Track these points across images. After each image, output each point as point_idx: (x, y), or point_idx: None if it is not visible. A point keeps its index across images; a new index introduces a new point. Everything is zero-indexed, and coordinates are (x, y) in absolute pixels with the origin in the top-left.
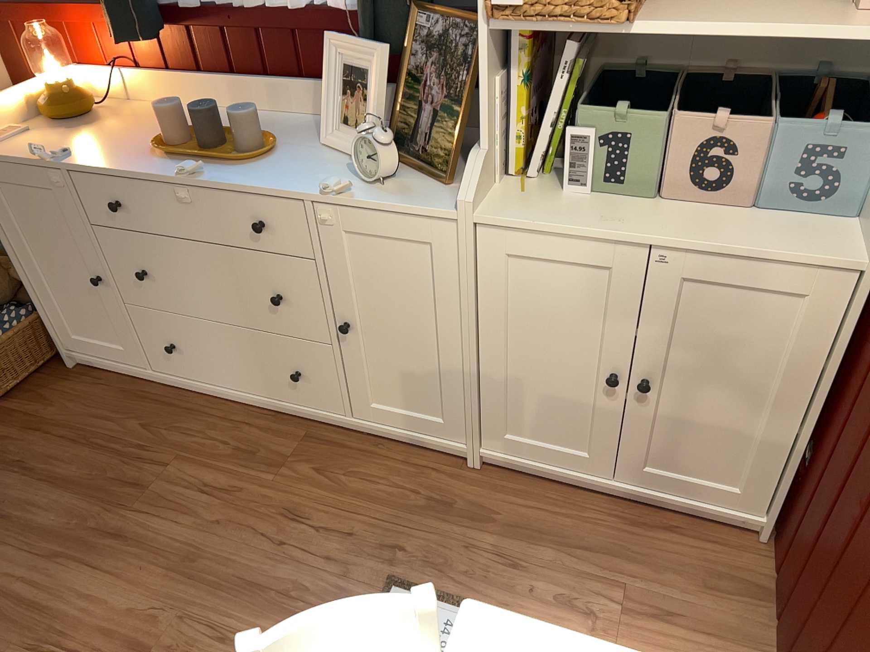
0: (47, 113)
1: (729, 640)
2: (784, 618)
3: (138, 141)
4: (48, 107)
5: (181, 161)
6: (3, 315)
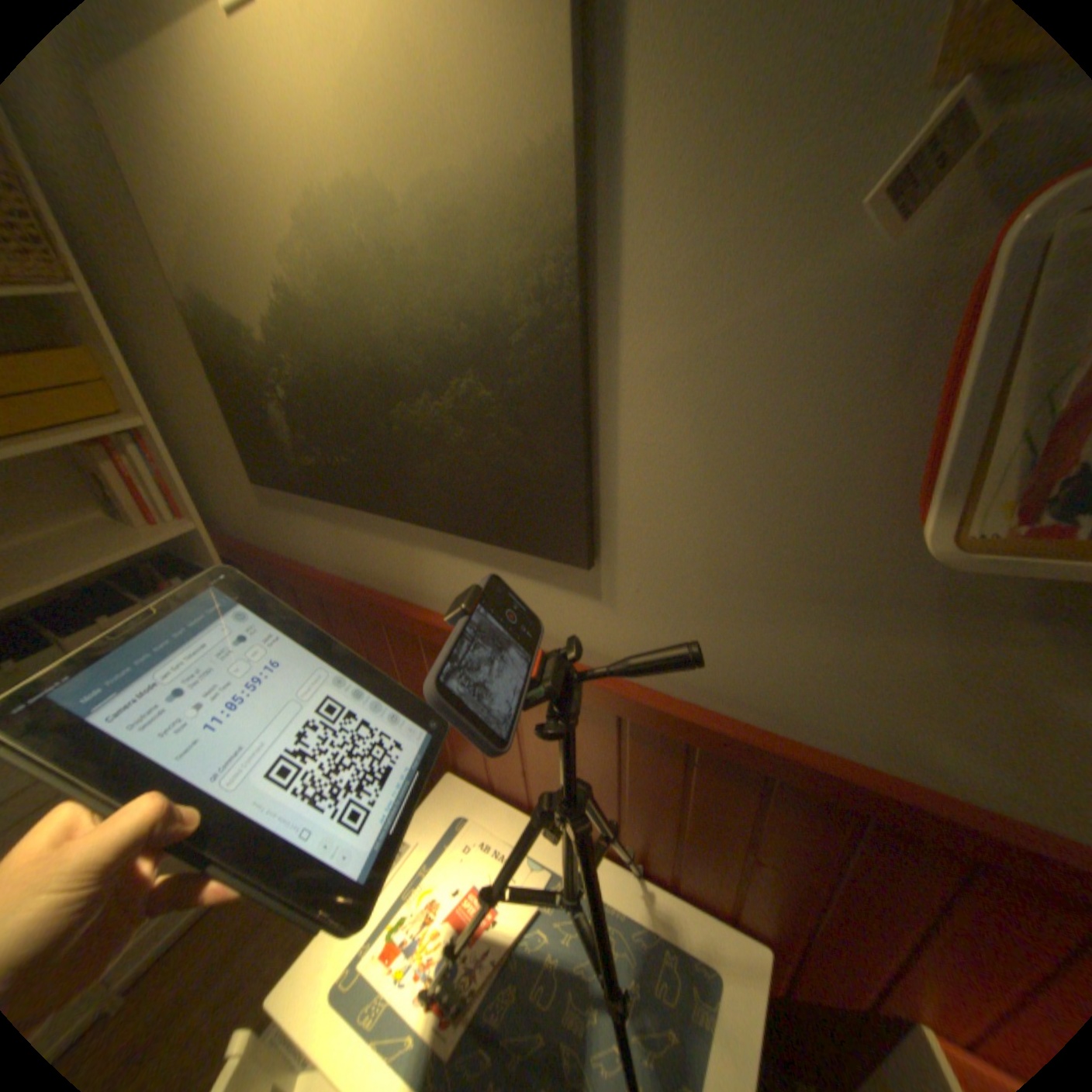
0: None
1: None
2: None
3: None
4: None
5: None
6: None
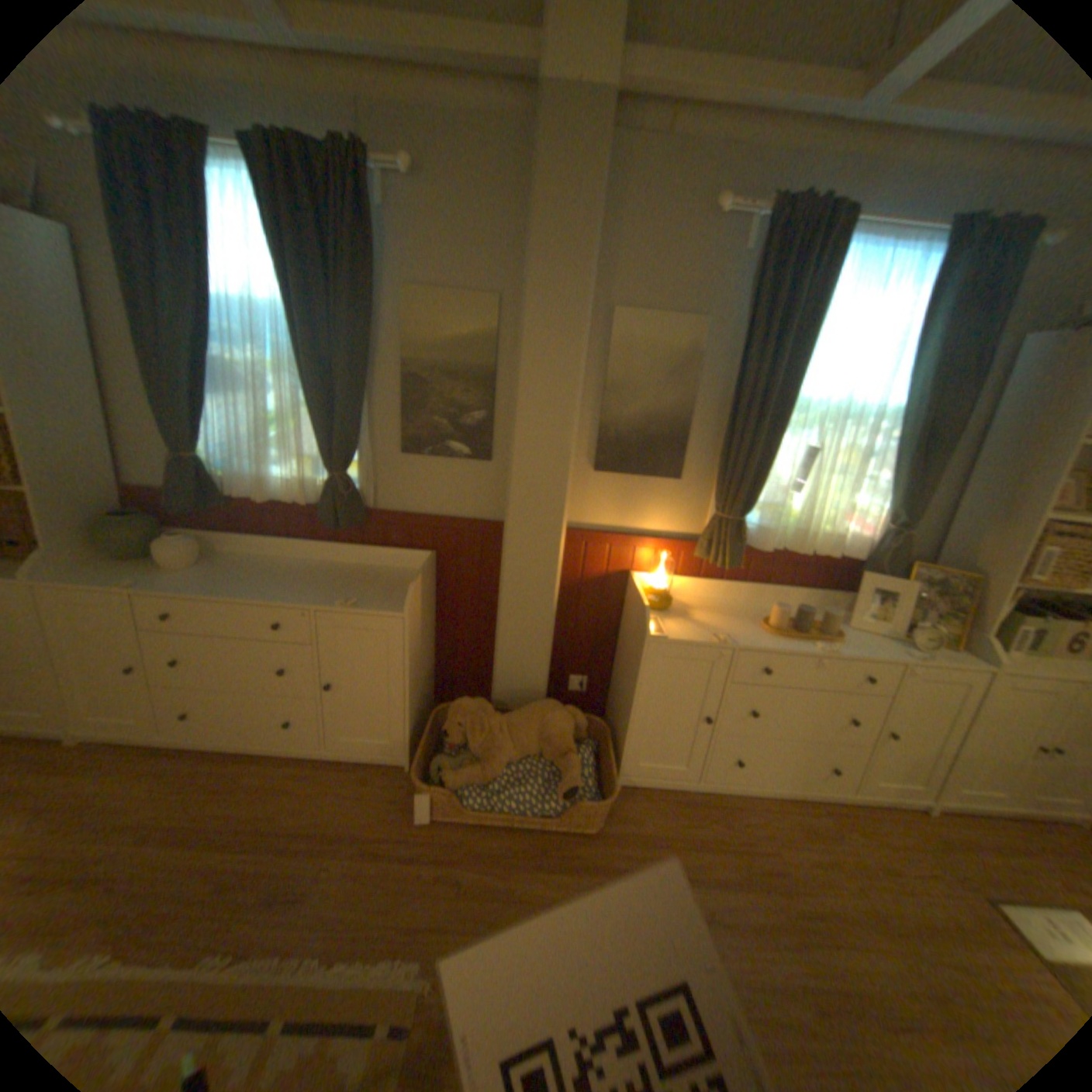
0: (658, 607)
1: None
2: None
3: (744, 628)
4: (658, 603)
5: (803, 643)
6: (580, 755)
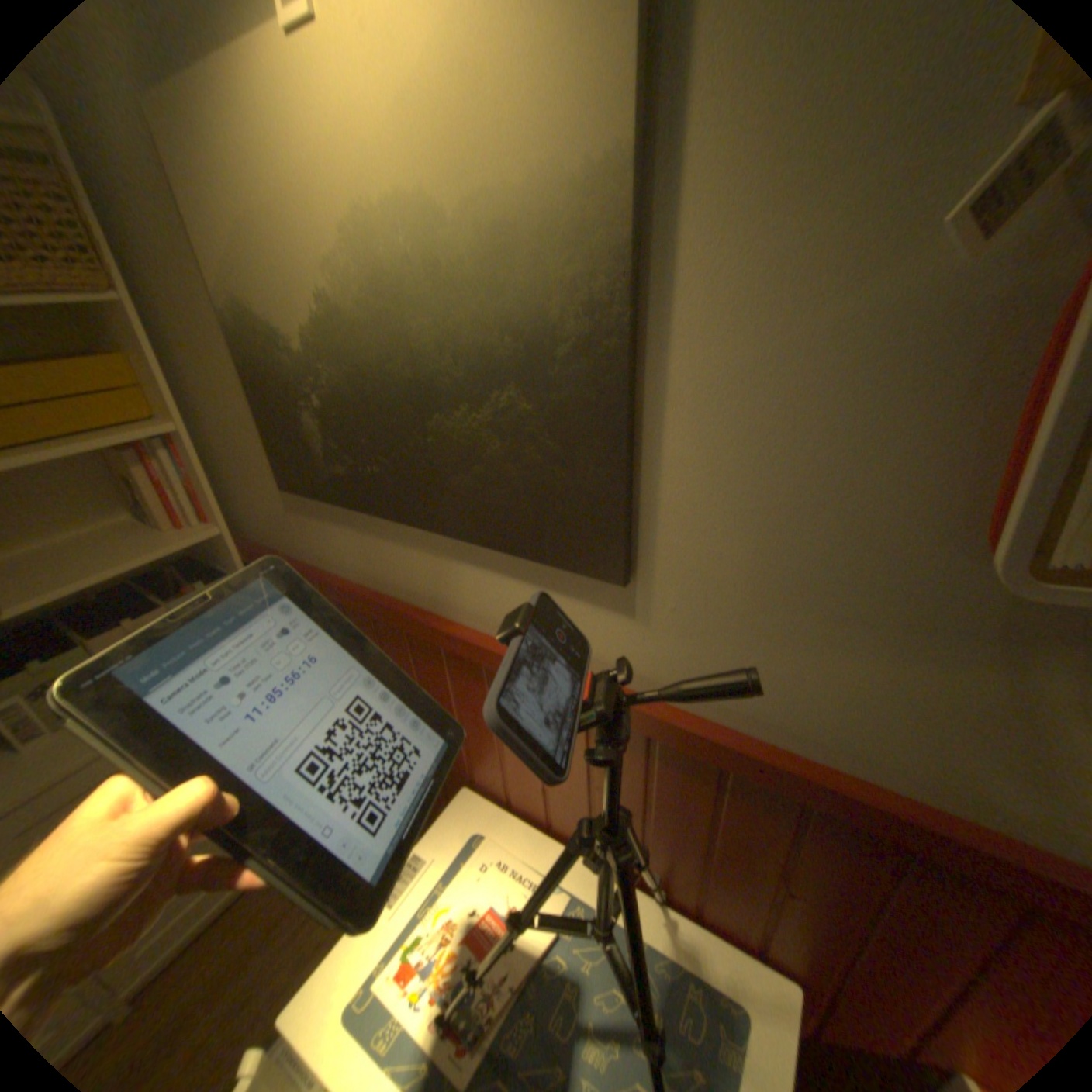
0: None
1: None
2: None
3: None
4: None
5: None
6: None
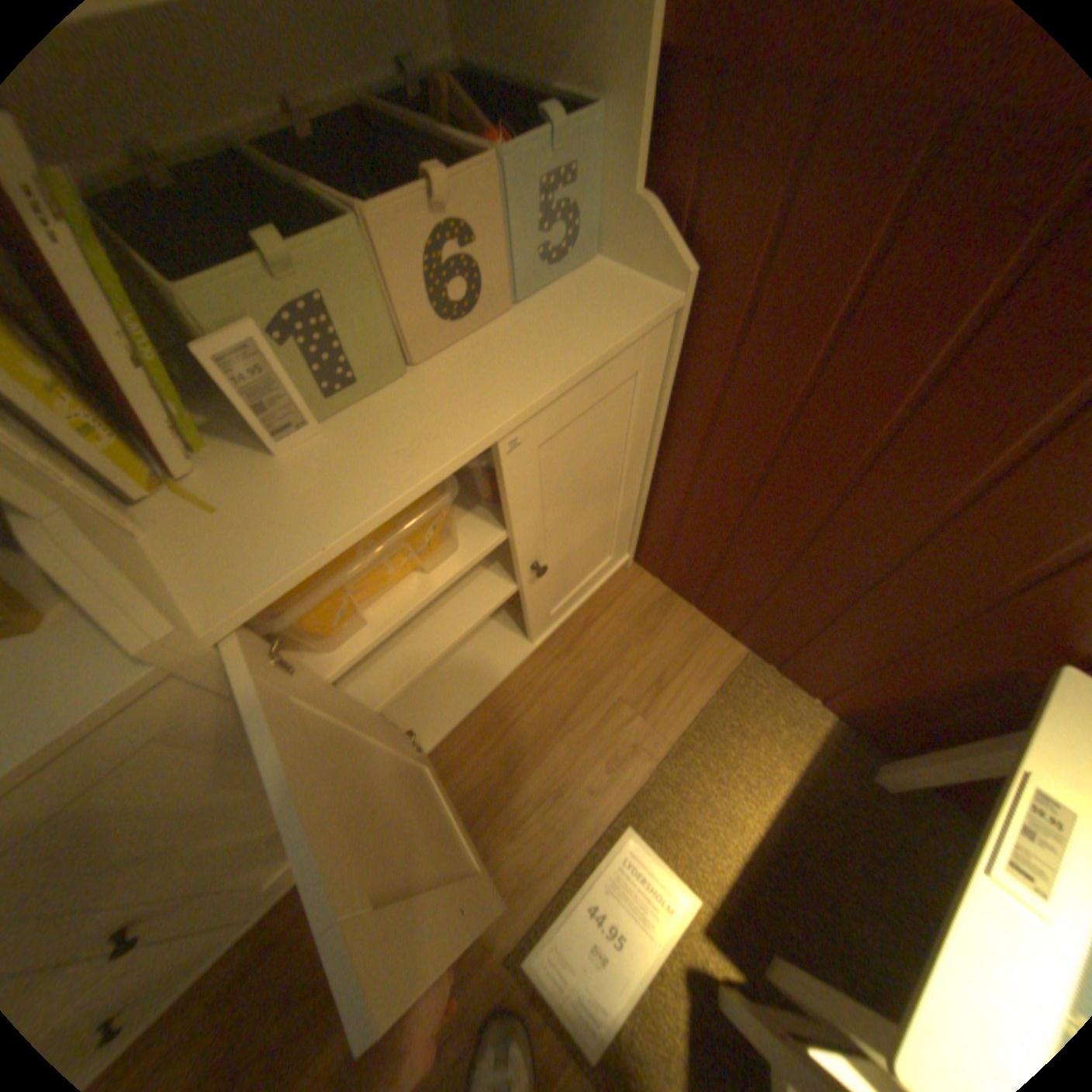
0: None
1: (695, 653)
2: (702, 605)
3: None
4: None
5: None
6: None
